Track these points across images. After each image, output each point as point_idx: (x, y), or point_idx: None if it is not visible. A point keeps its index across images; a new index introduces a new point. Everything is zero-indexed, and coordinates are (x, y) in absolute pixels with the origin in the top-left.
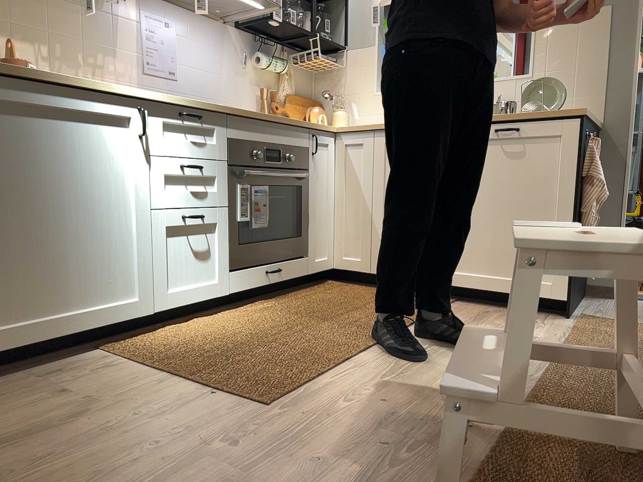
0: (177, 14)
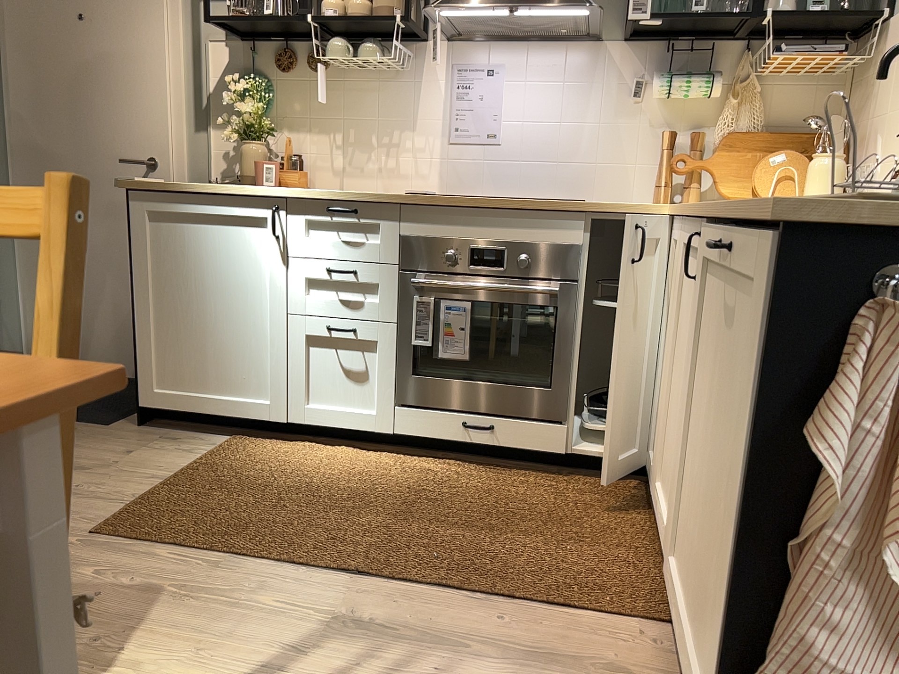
0: (506, 50)
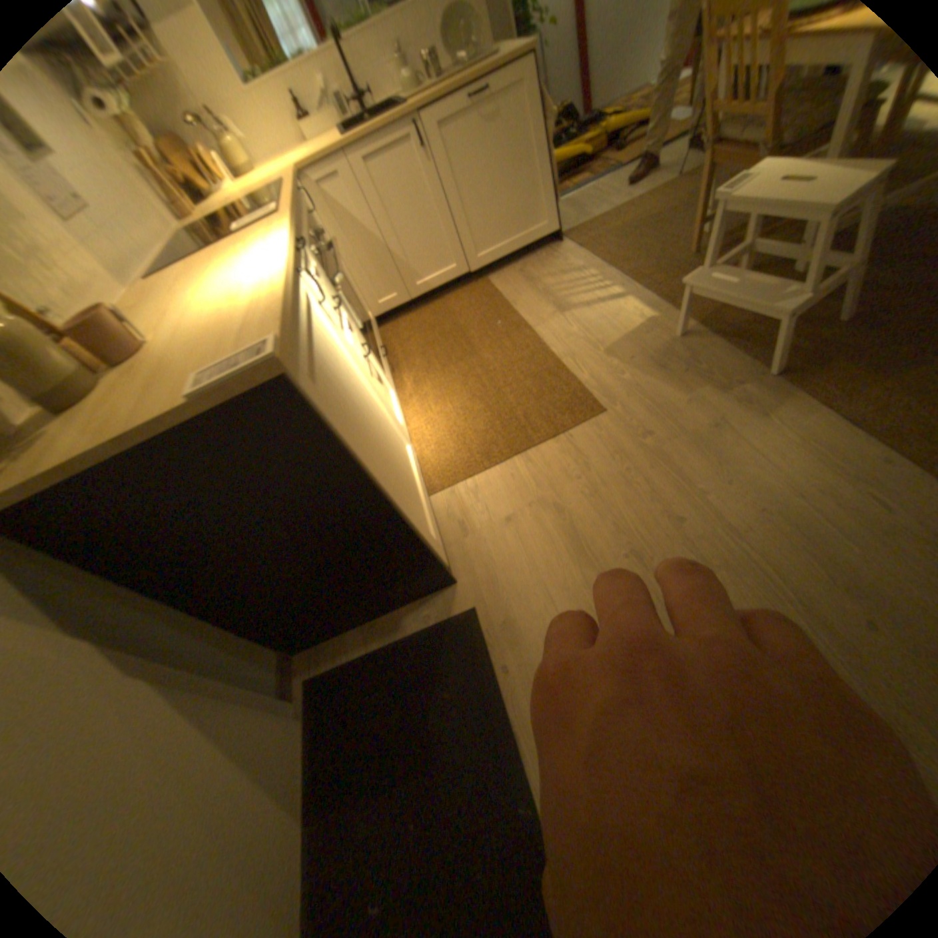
0: None
